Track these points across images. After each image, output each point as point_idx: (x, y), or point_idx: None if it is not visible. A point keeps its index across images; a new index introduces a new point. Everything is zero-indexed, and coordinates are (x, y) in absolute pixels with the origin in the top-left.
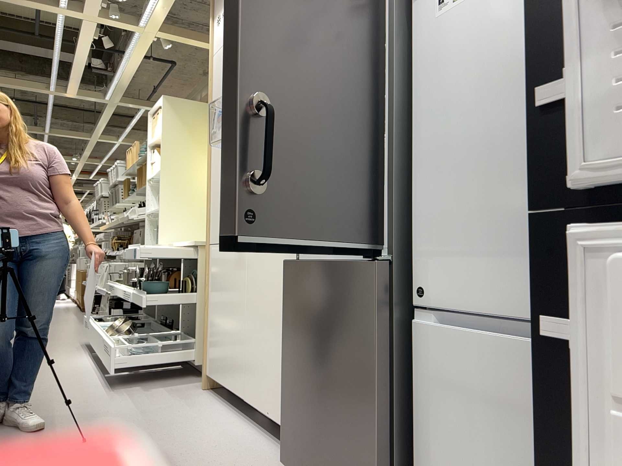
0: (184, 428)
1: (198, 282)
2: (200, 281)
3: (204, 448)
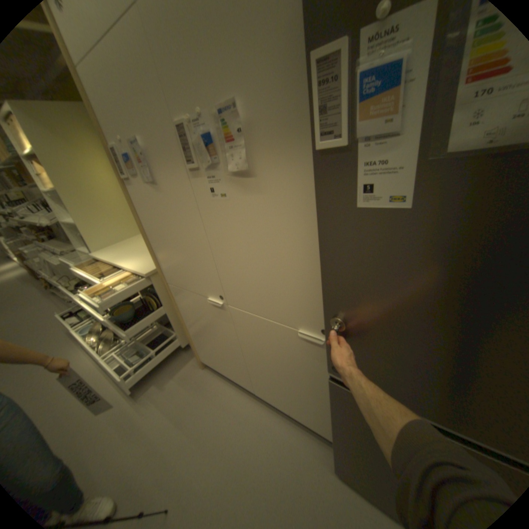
0: (226, 438)
1: (158, 296)
2: (162, 298)
3: (259, 463)
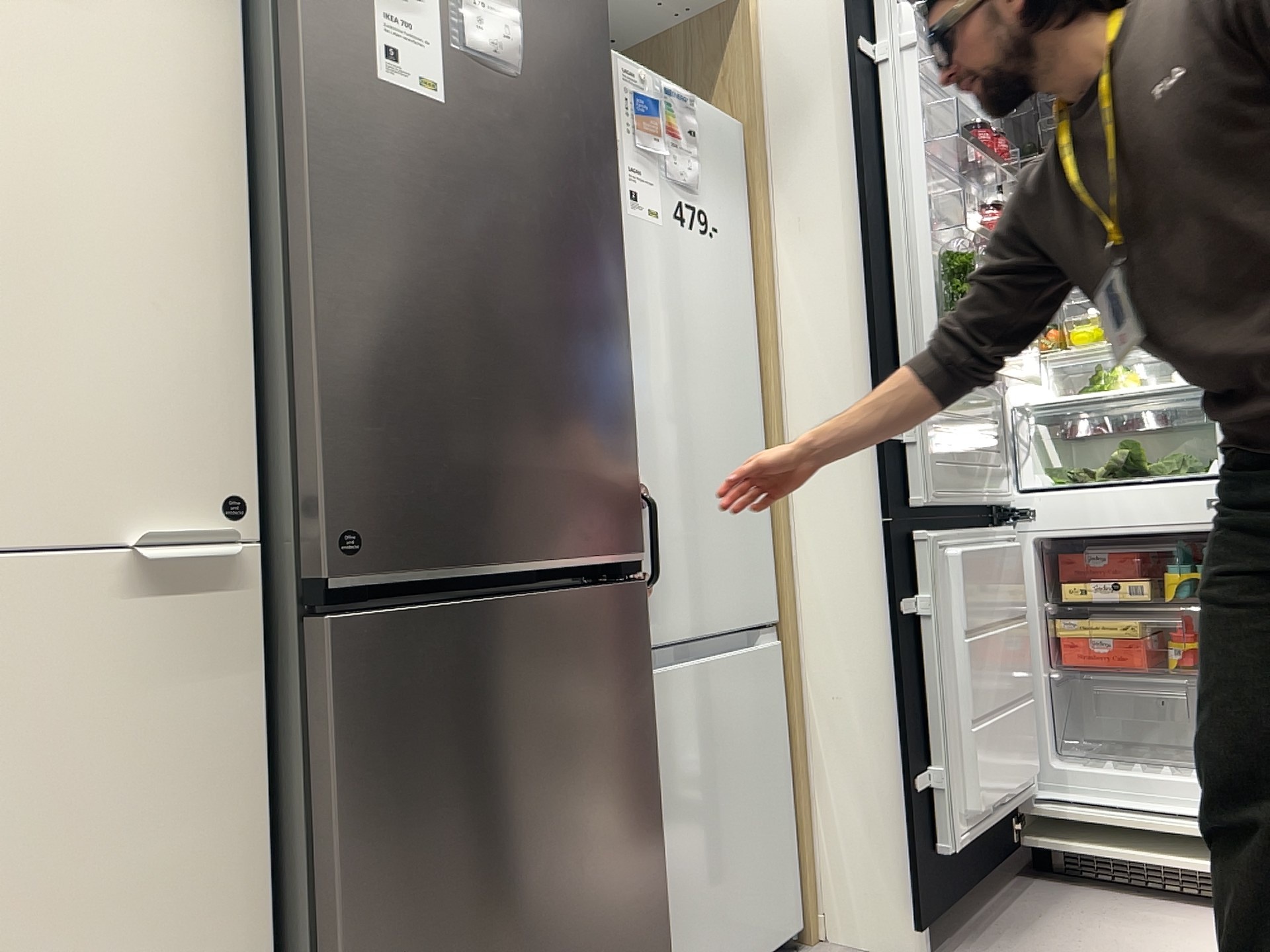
0: None
1: None
2: None
3: None
